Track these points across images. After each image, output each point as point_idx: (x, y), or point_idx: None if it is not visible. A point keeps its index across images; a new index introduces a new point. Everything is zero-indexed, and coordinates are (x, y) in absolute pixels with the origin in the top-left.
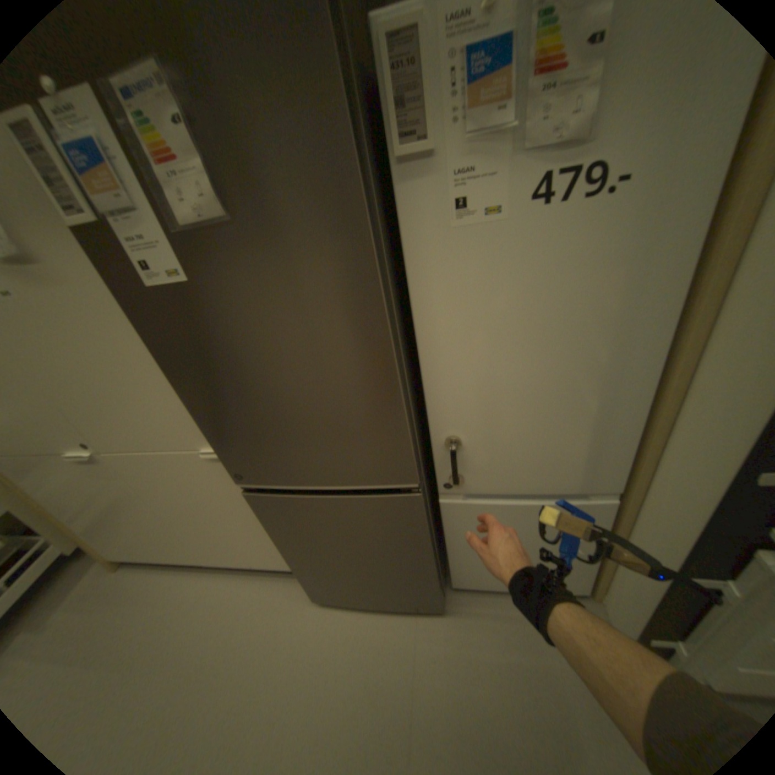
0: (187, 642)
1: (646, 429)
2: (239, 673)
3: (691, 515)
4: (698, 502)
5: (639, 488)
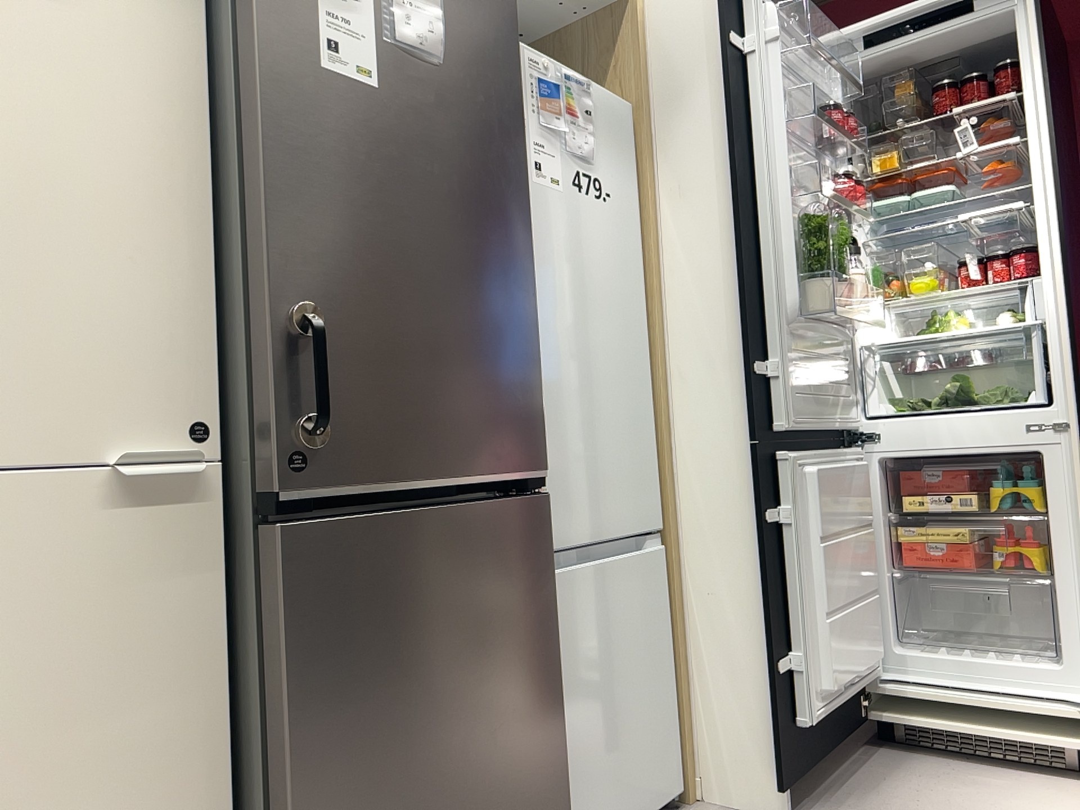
0: None
1: (656, 440)
2: None
3: (731, 476)
4: (730, 455)
5: (675, 517)
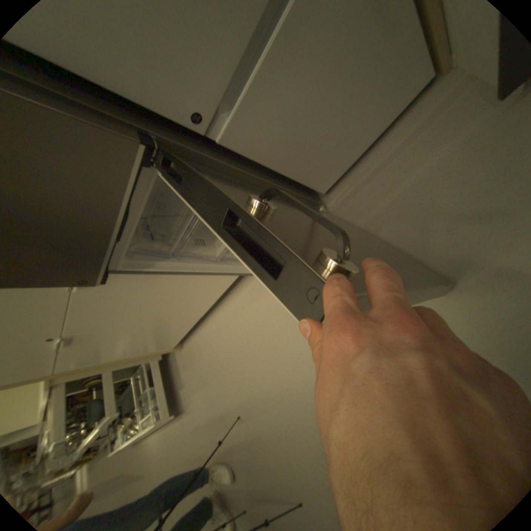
0: (229, 346)
1: None
2: (258, 338)
3: None
4: None
5: None
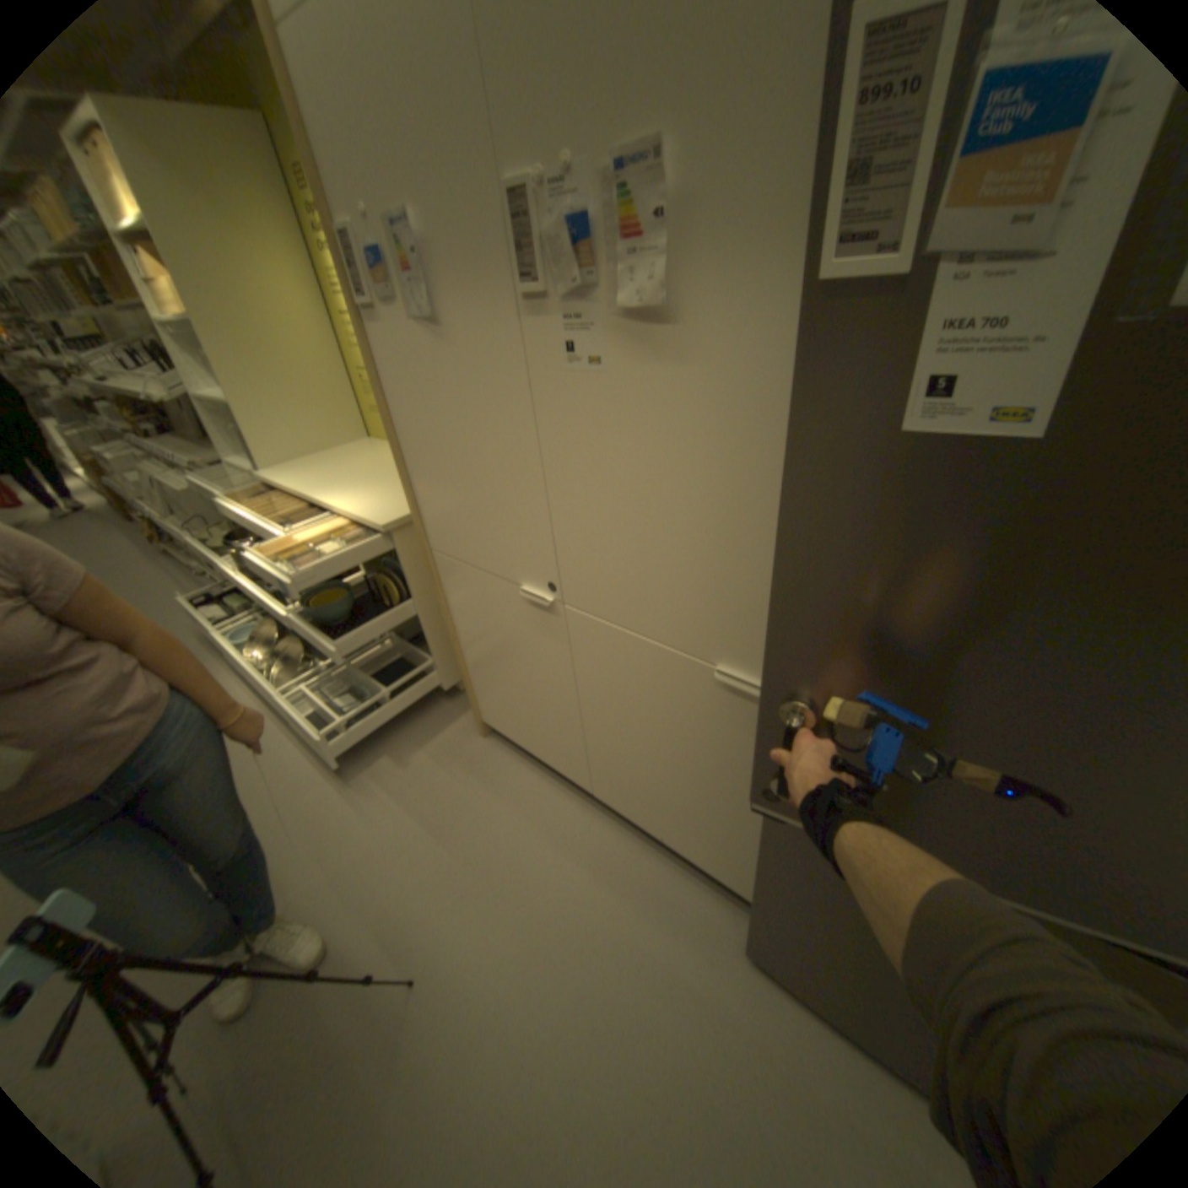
0: (555, 891)
1: None
2: (617, 988)
3: None
4: None
5: None
